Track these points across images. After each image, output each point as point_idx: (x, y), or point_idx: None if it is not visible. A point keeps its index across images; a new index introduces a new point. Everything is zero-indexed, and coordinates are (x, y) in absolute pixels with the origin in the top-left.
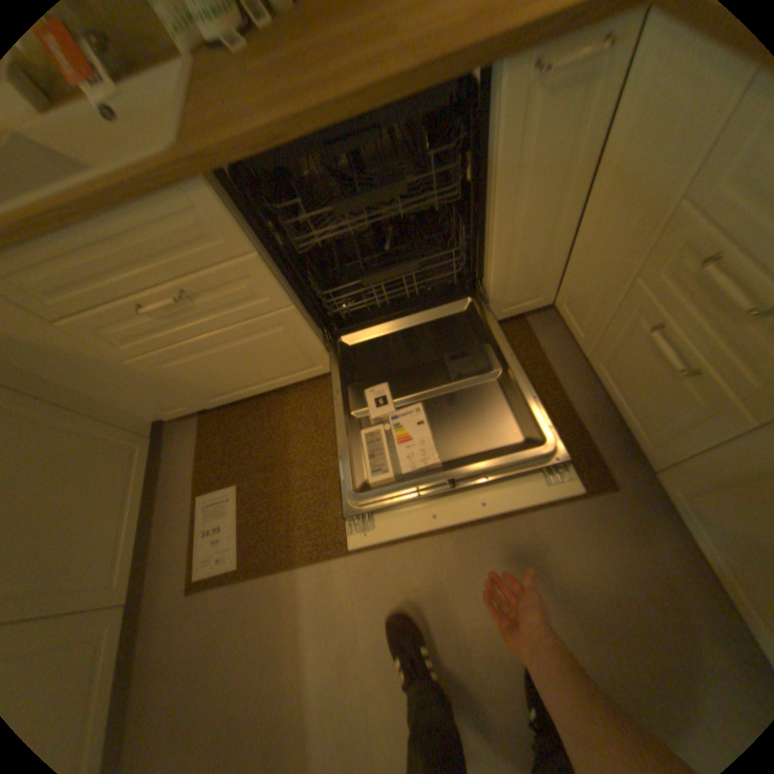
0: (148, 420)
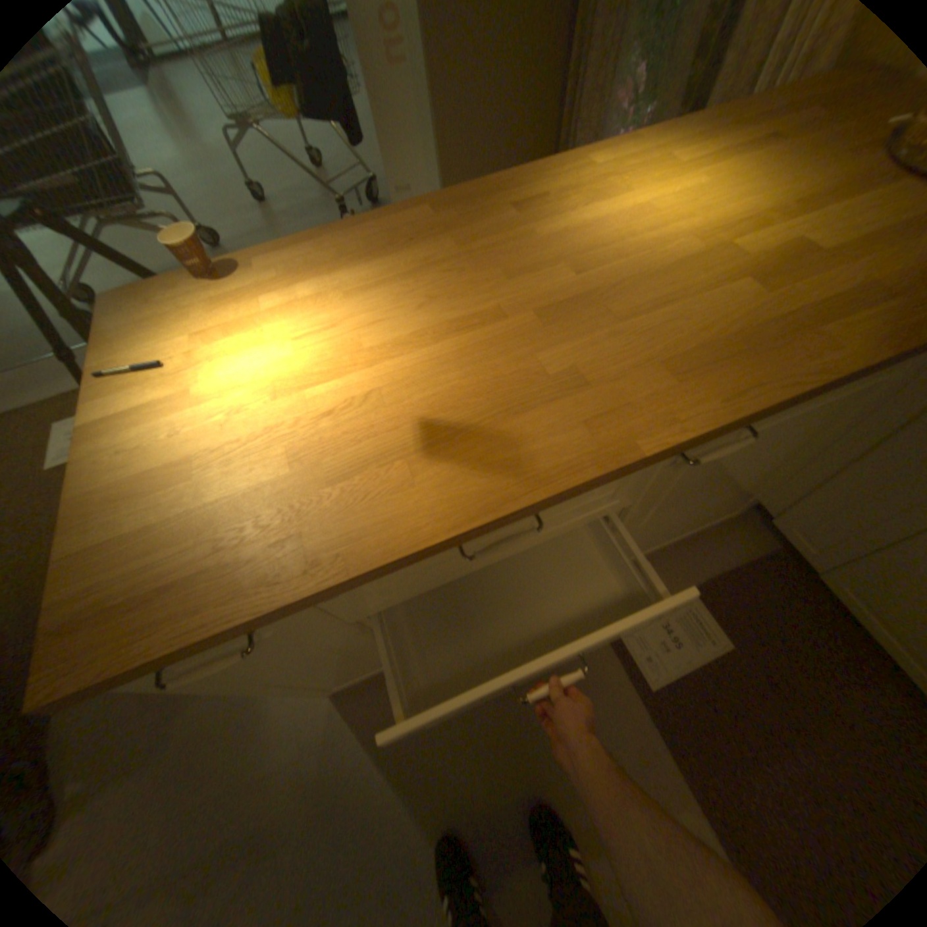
0: (769, 504)
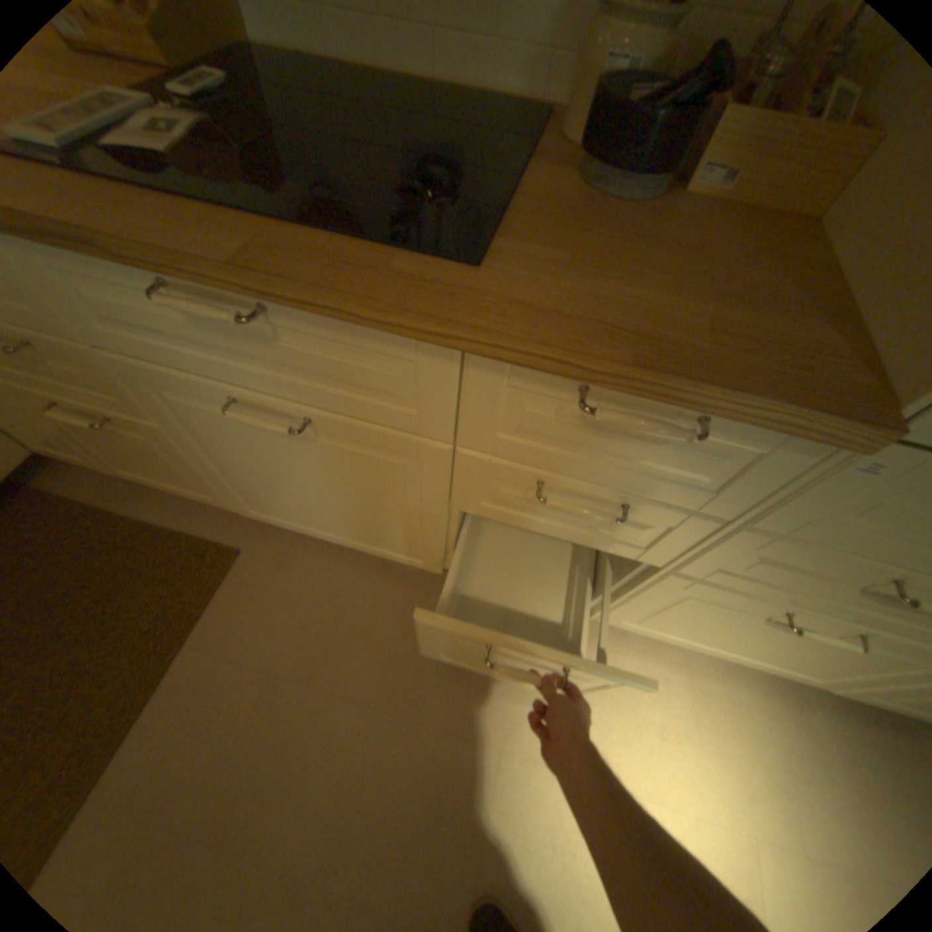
0: None
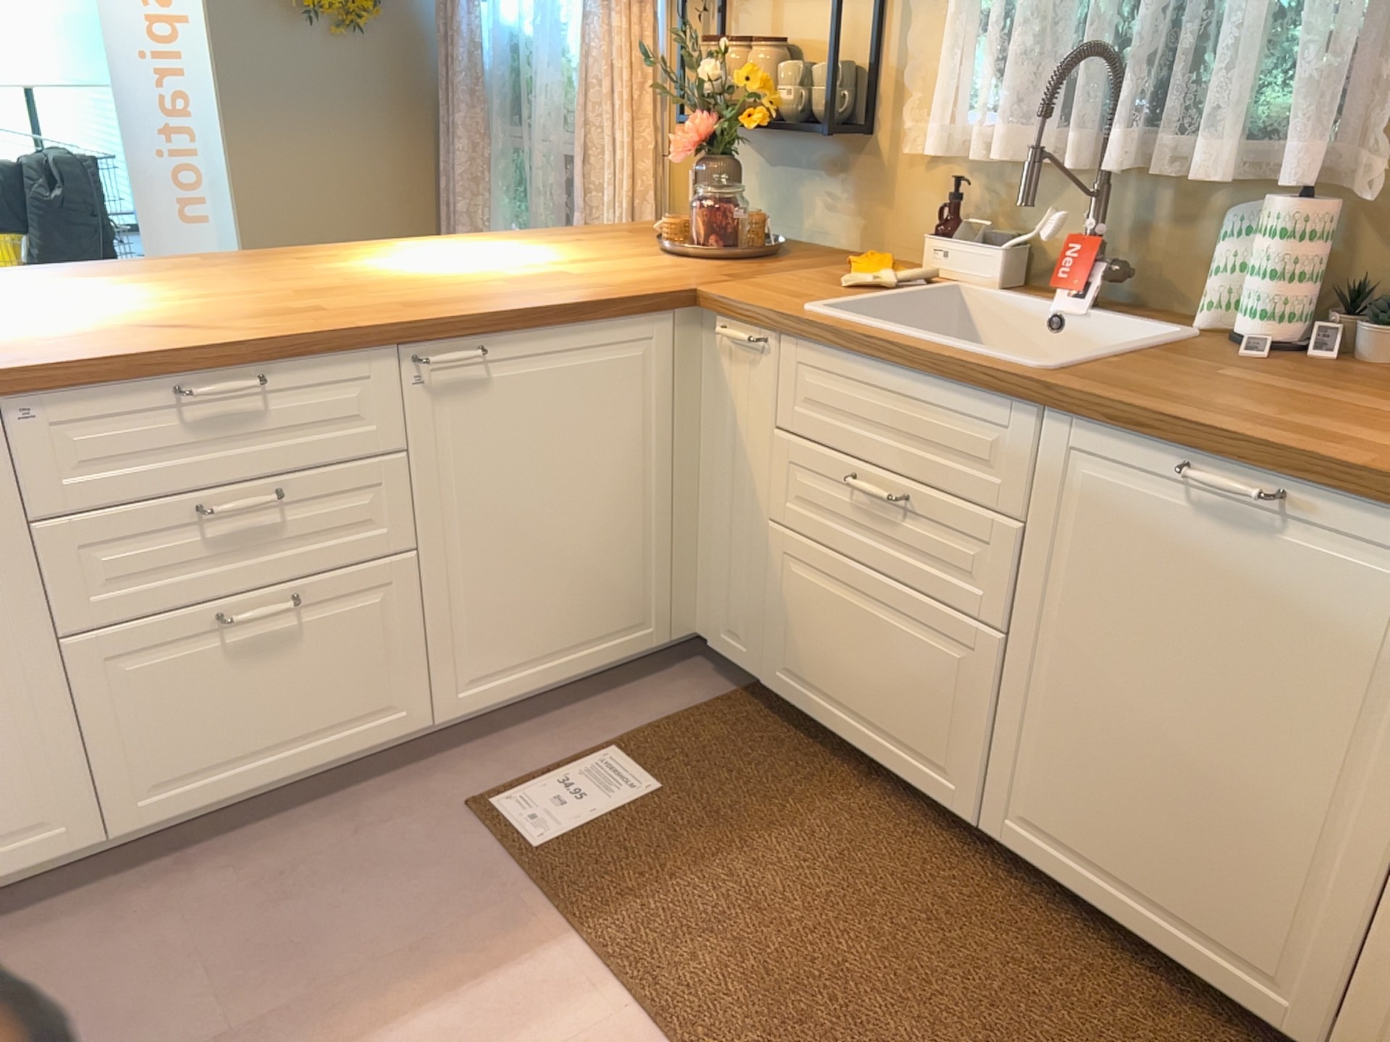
0: (698, 624)
